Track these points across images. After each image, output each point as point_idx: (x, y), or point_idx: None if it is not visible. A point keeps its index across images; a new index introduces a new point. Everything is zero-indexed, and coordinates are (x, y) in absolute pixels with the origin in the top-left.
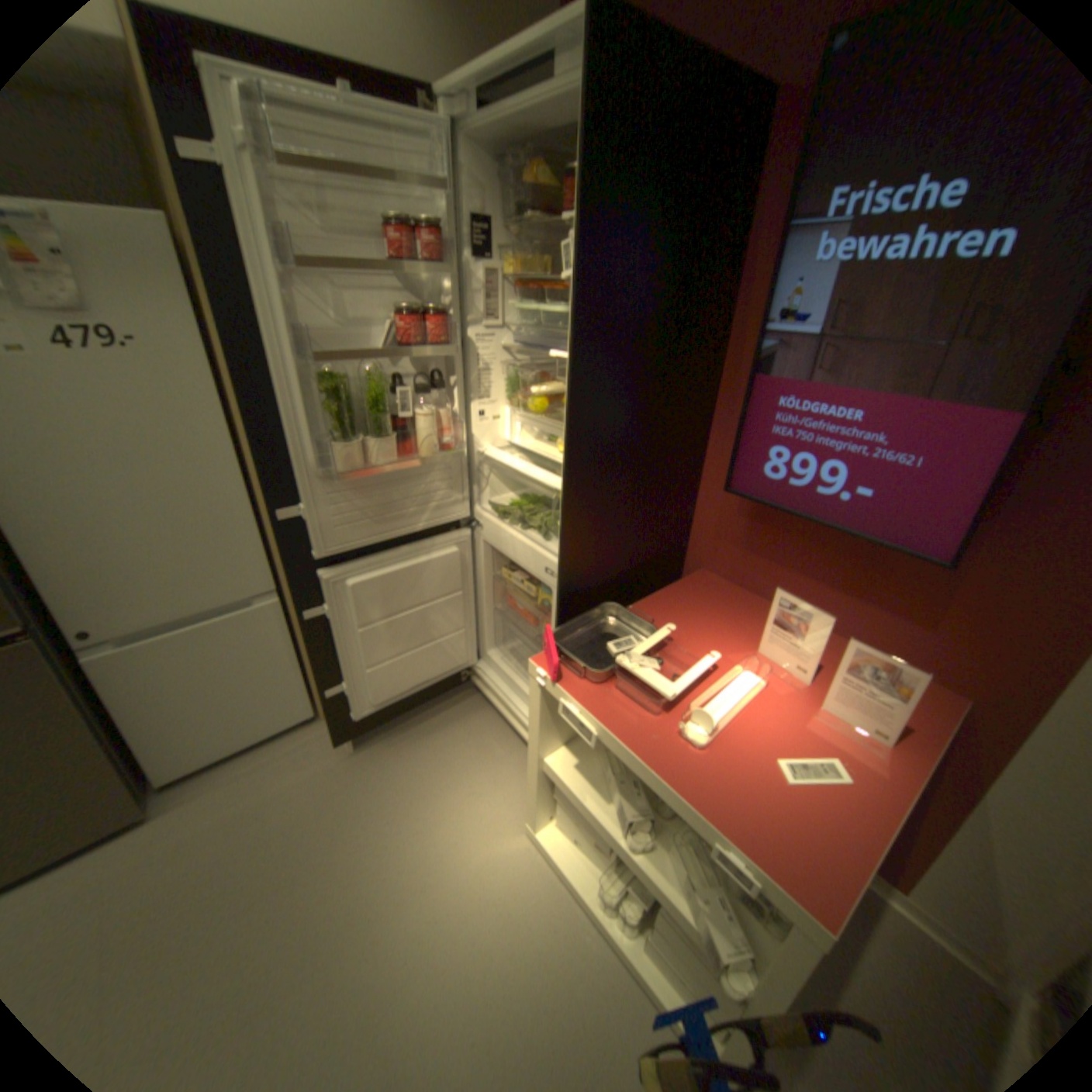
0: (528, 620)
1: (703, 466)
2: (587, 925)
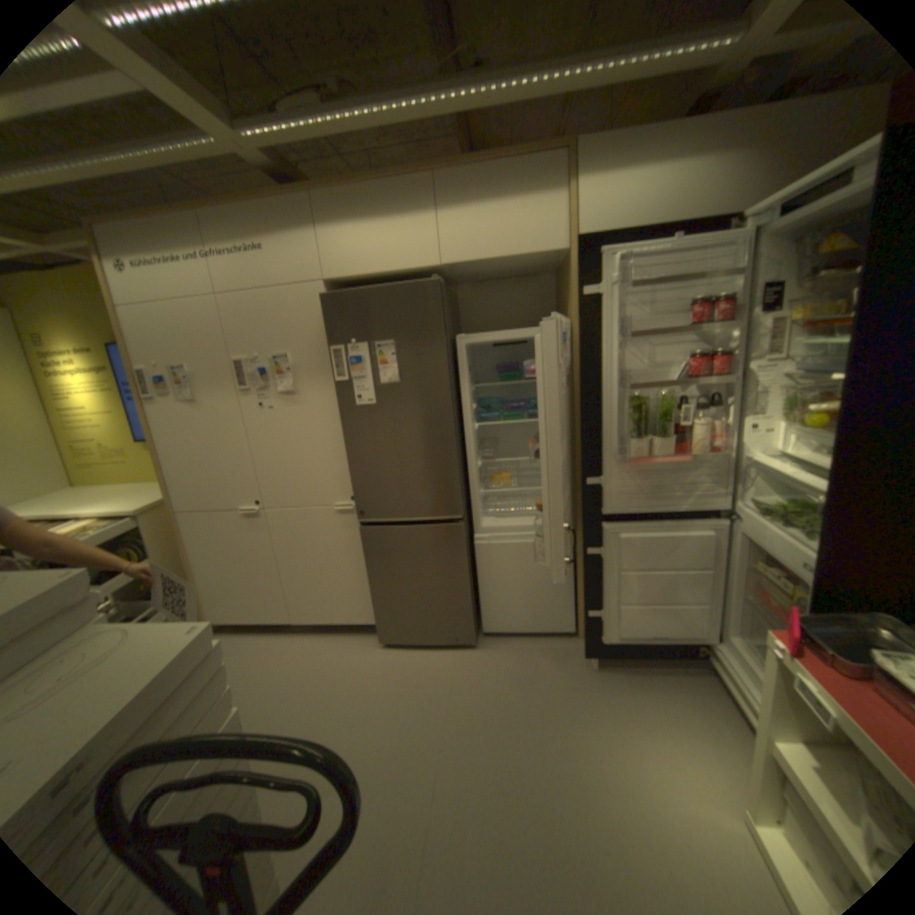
0: (783, 620)
1: None
2: None
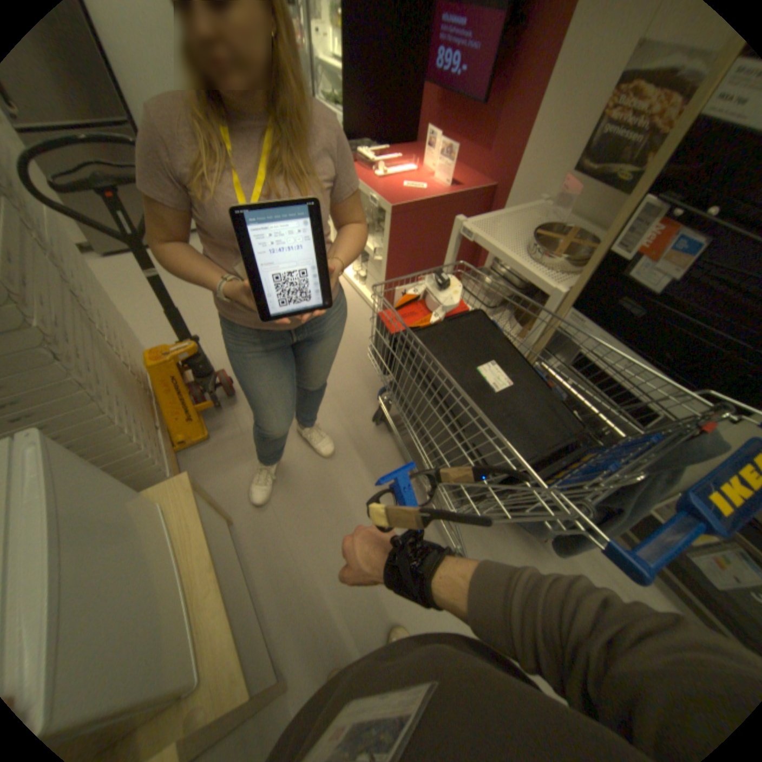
0: None
1: (426, 75)
2: (350, 286)
